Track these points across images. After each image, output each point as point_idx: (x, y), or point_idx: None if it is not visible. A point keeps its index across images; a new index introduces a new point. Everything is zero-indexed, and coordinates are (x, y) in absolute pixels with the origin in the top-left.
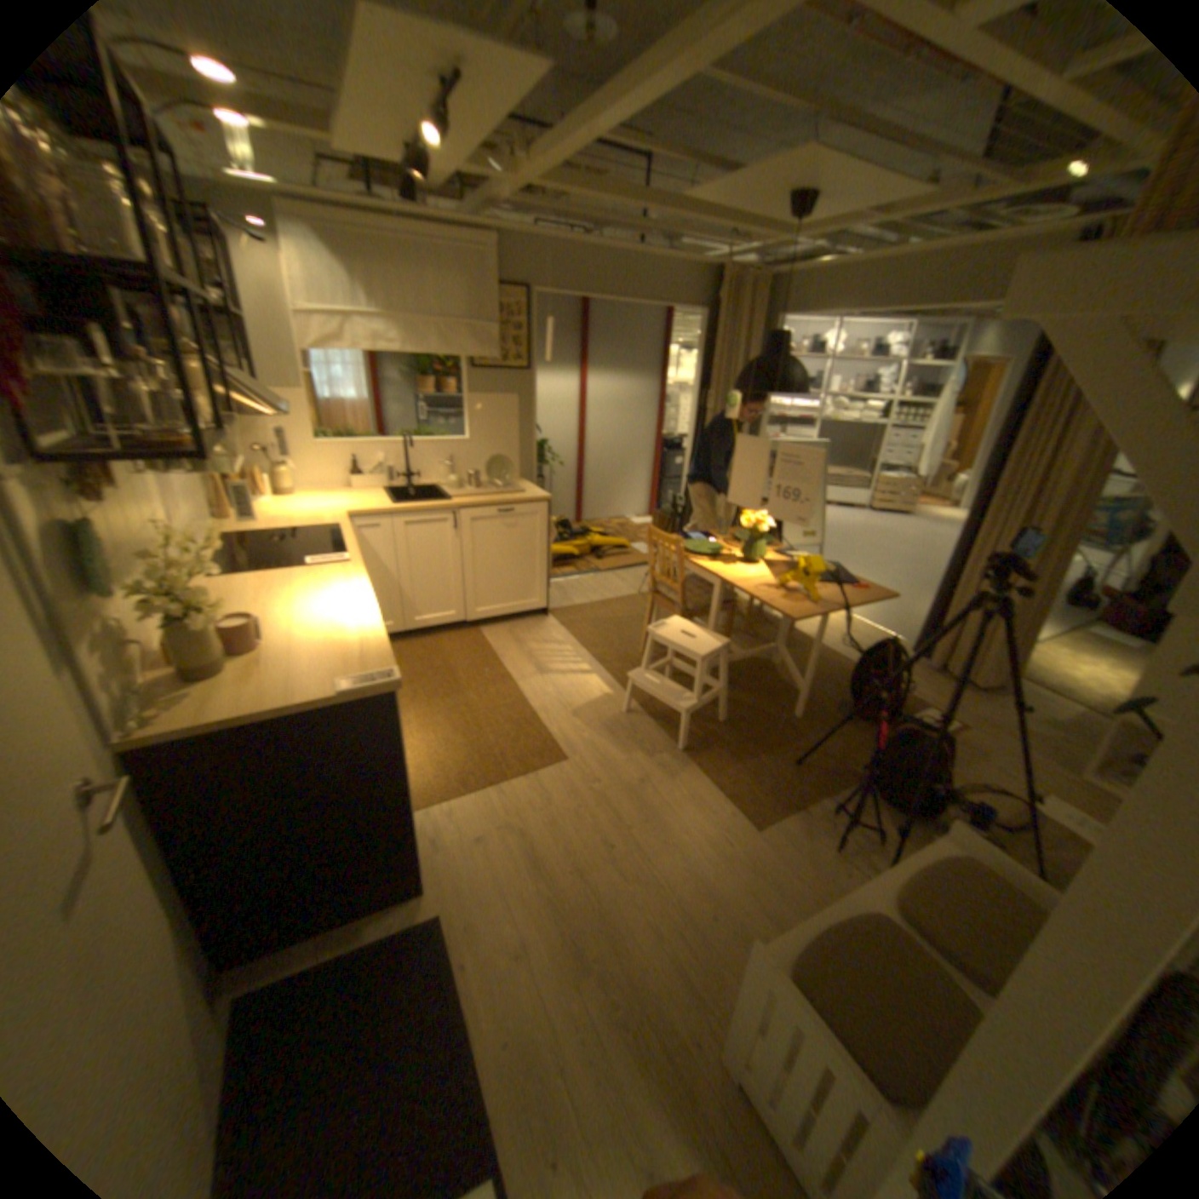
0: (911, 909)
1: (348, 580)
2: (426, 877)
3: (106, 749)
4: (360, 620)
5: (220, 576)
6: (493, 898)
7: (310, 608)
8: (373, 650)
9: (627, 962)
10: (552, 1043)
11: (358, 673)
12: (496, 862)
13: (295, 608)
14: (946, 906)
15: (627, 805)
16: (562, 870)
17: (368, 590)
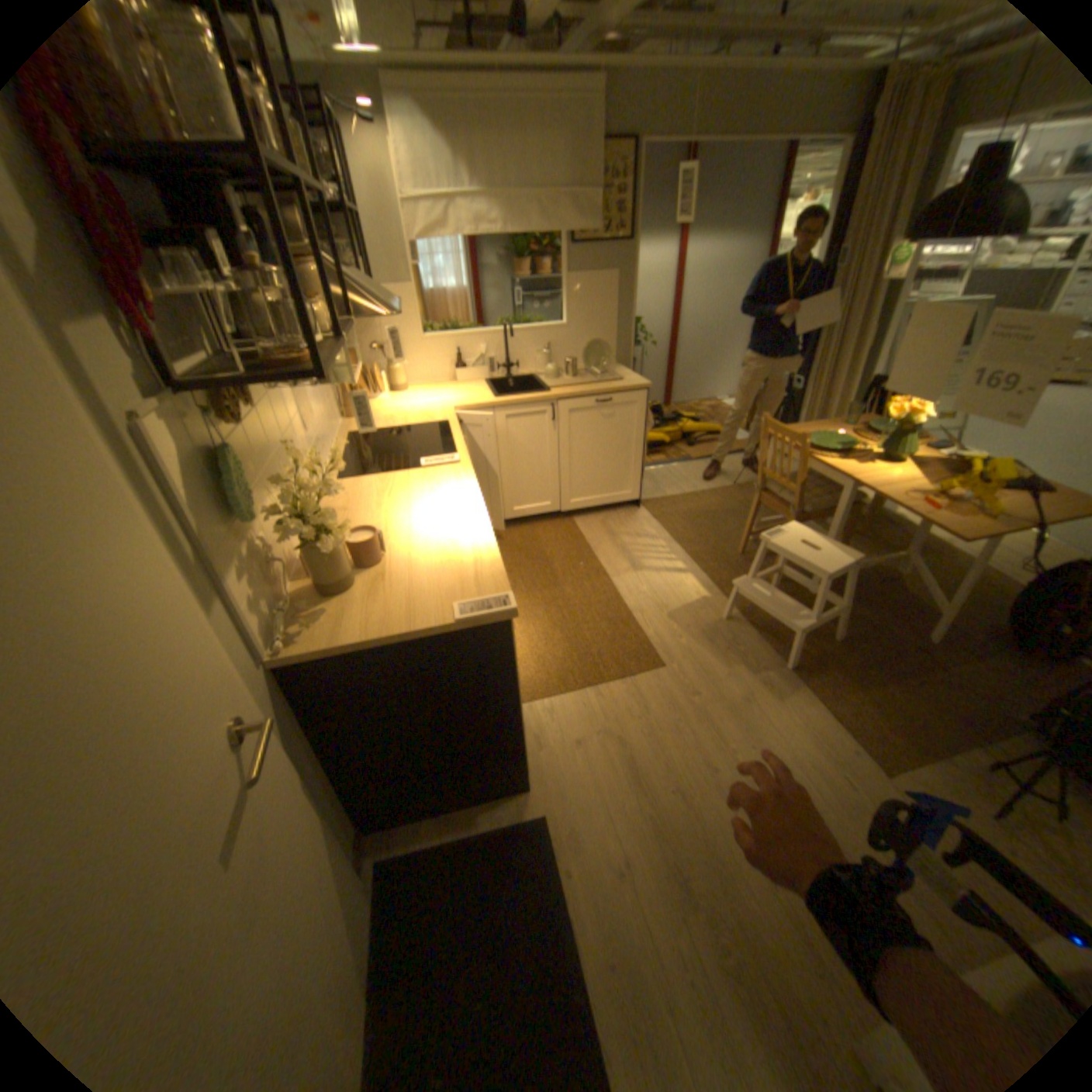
0: None
1: (456, 485)
2: (531, 775)
3: (254, 672)
4: (470, 533)
5: (345, 478)
6: (594, 808)
7: (423, 516)
8: (485, 569)
9: (737, 906)
10: (659, 979)
11: (472, 599)
12: (596, 769)
13: (410, 516)
14: None
15: (730, 726)
16: (662, 788)
17: (475, 497)
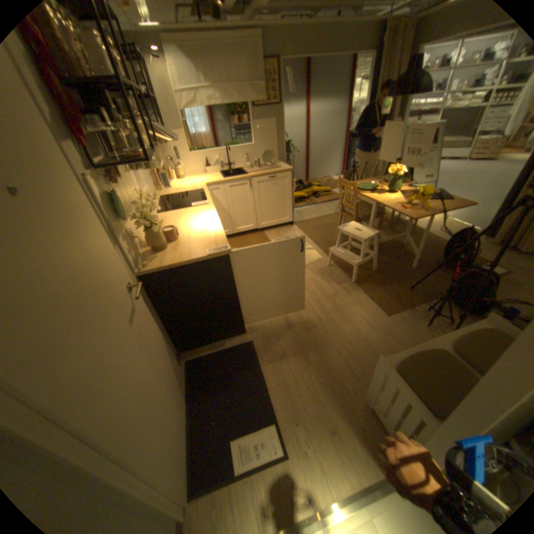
0: (460, 349)
1: (208, 212)
2: (247, 327)
3: (133, 275)
4: (213, 228)
5: (161, 213)
6: (272, 336)
7: (194, 224)
8: (219, 239)
9: (326, 362)
10: (296, 387)
11: (214, 248)
12: (273, 323)
13: (189, 224)
14: (479, 349)
15: (328, 304)
16: (299, 328)
17: (215, 216)
